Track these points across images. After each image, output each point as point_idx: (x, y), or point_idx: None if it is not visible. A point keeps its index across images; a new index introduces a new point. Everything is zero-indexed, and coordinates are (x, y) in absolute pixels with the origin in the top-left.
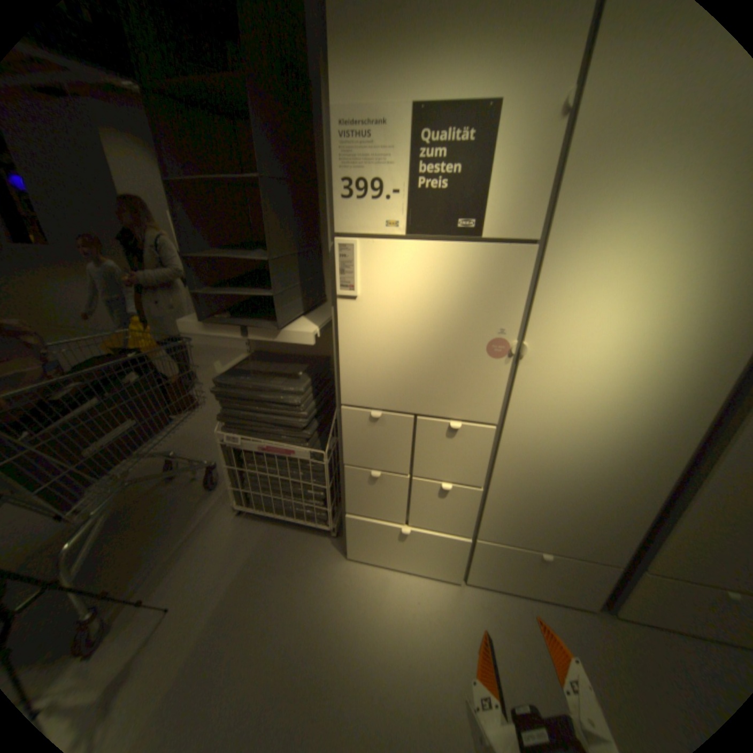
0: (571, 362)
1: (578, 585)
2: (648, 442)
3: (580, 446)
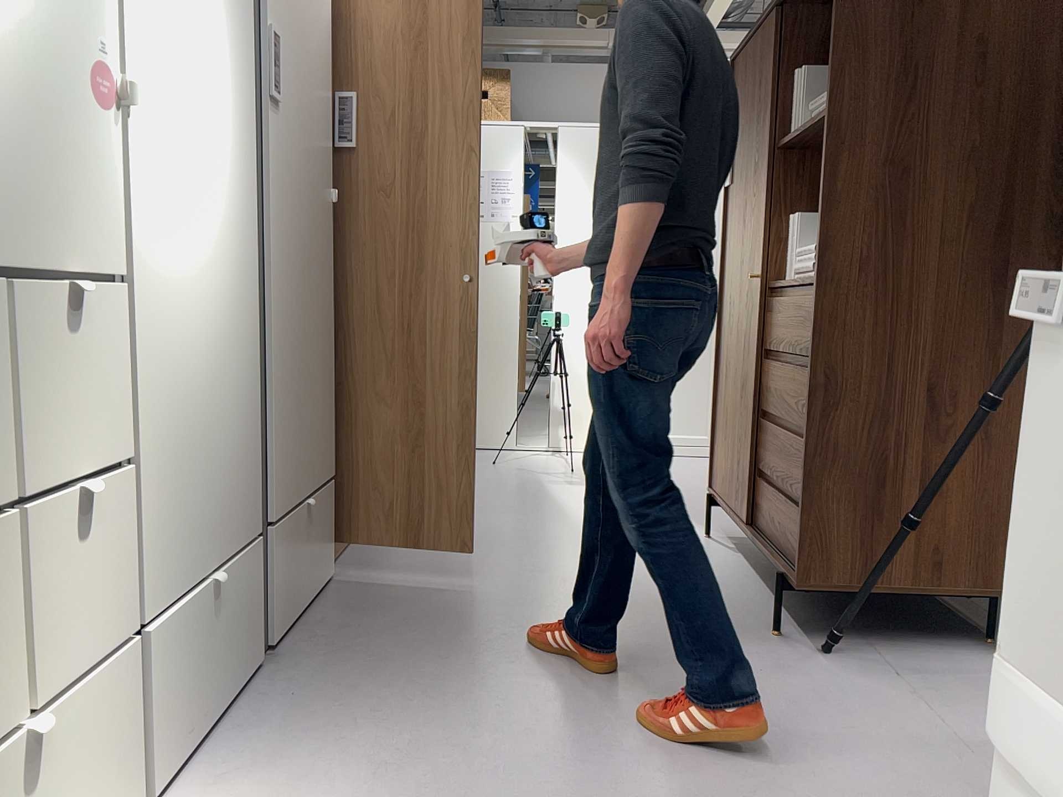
0: (162, 130)
1: (240, 618)
2: (232, 279)
3: (194, 302)
